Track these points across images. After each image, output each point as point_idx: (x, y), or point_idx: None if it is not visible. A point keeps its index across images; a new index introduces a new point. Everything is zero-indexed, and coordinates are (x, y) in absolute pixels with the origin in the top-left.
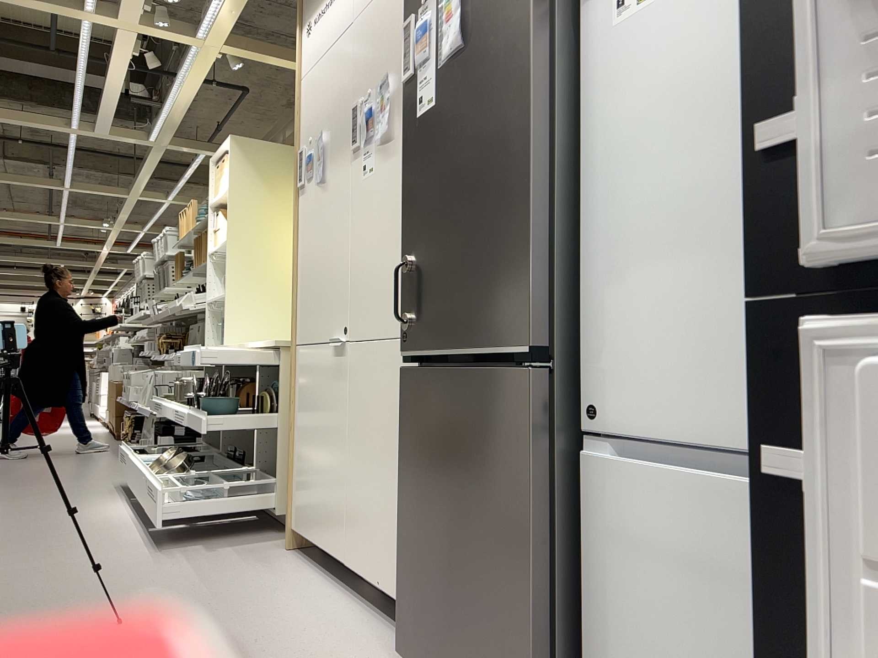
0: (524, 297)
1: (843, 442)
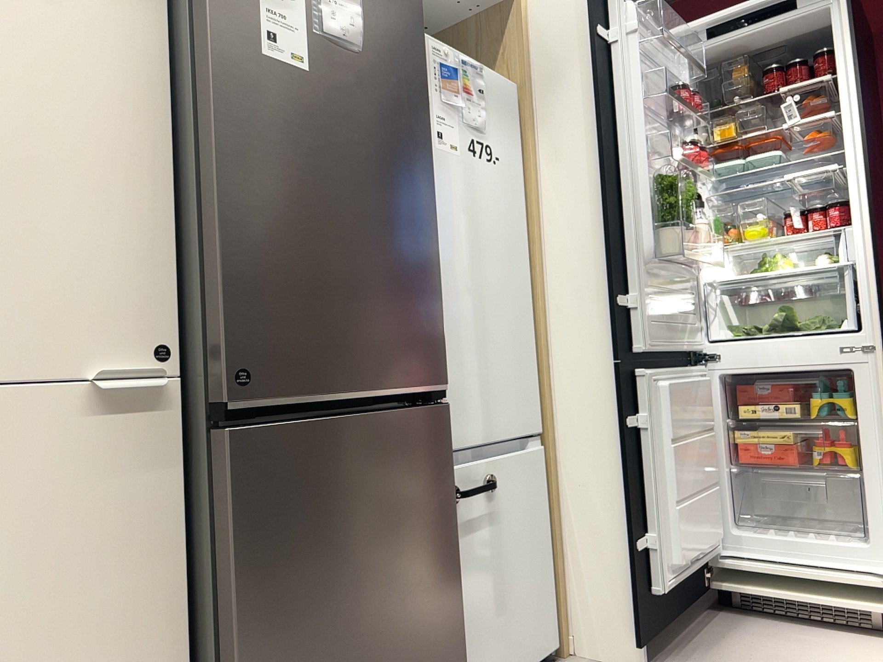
0: (437, 339)
1: (651, 404)
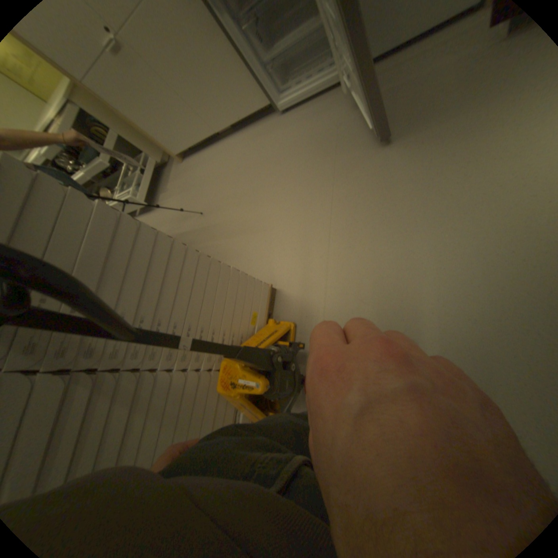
0: None
1: None
